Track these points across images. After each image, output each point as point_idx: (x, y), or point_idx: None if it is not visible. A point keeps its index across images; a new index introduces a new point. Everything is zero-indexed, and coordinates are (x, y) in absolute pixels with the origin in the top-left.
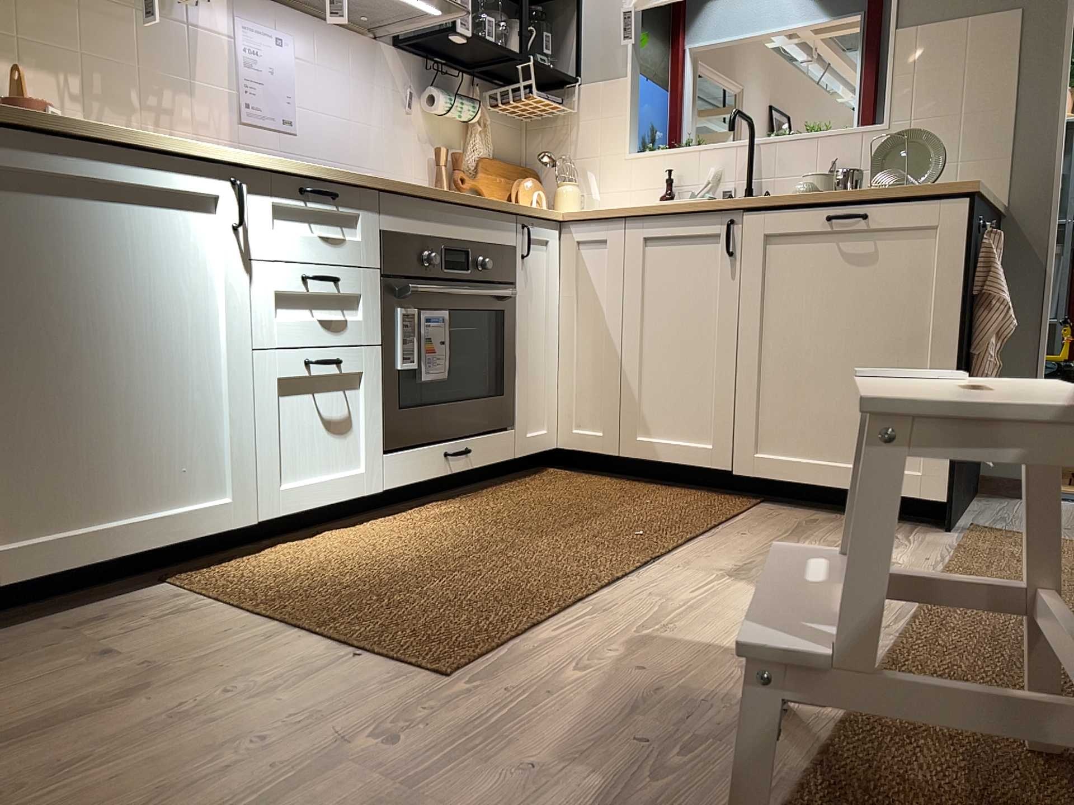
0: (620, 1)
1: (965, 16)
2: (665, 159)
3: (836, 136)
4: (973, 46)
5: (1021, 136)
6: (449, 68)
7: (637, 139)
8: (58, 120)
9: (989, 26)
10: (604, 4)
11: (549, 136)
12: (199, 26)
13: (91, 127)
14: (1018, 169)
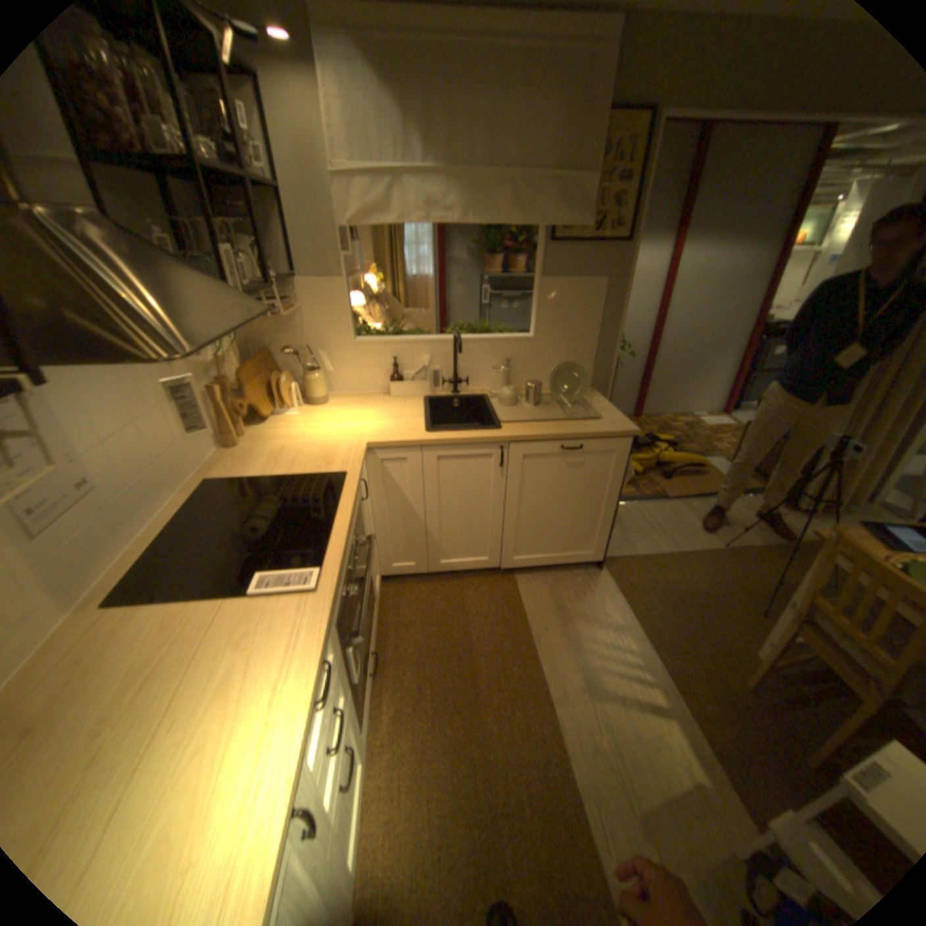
0: (323, 201)
1: (582, 272)
2: (386, 344)
3: (506, 339)
4: (584, 292)
5: (601, 348)
6: None
7: (354, 323)
8: None
9: (593, 282)
10: (305, 201)
11: (271, 316)
12: None
13: None
14: (598, 365)
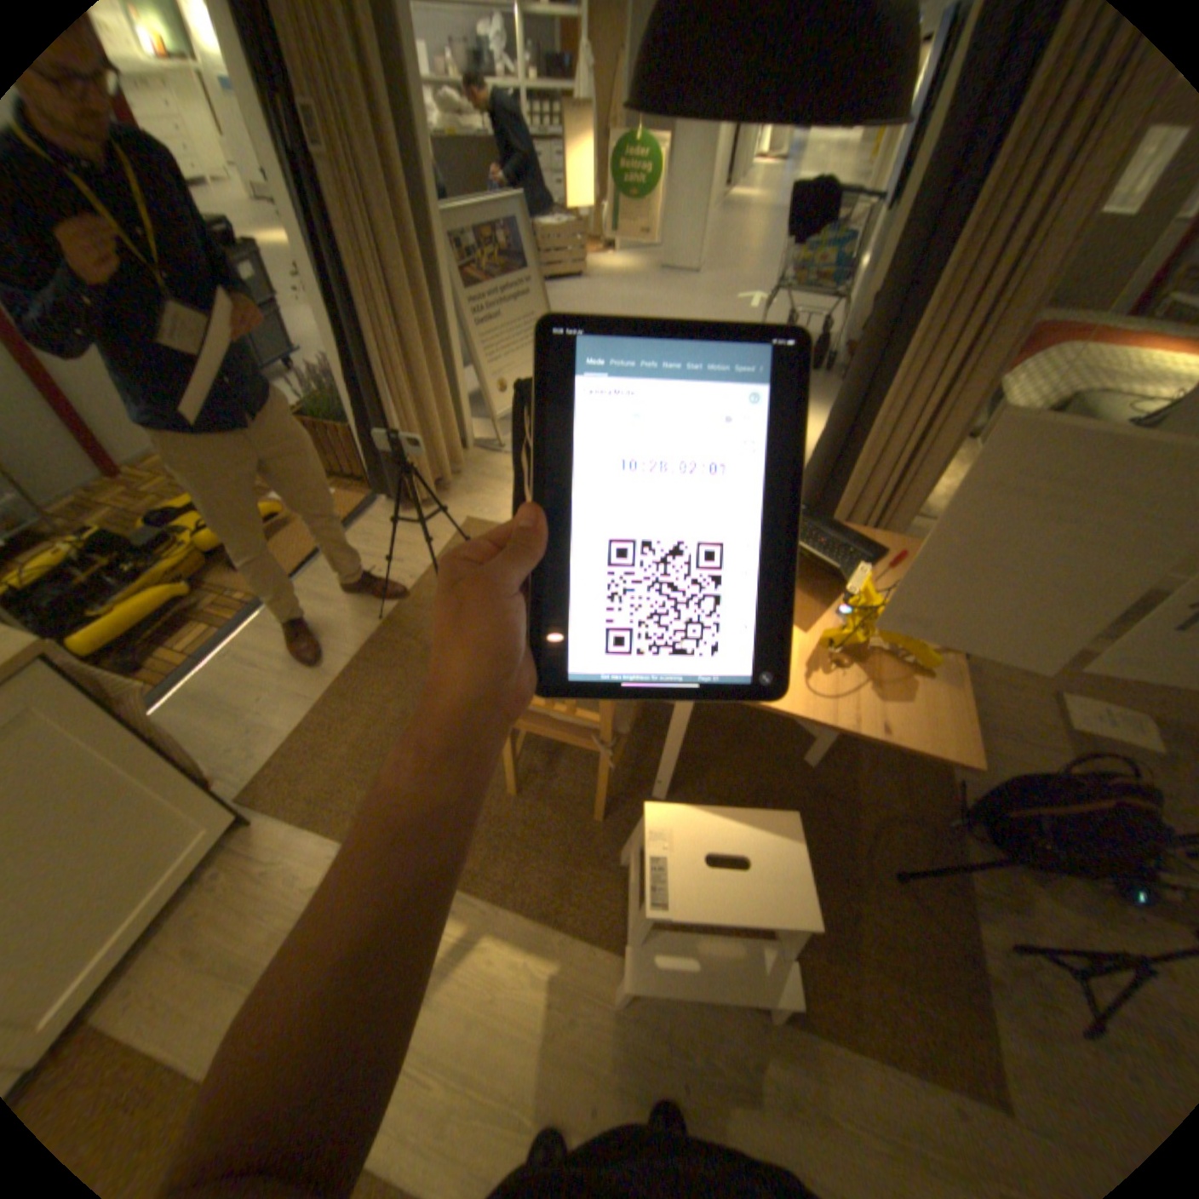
0: None
1: None
2: None
3: None
4: None
5: None
6: None
7: None
8: None
9: None
10: None
11: None
12: None
13: None
14: None
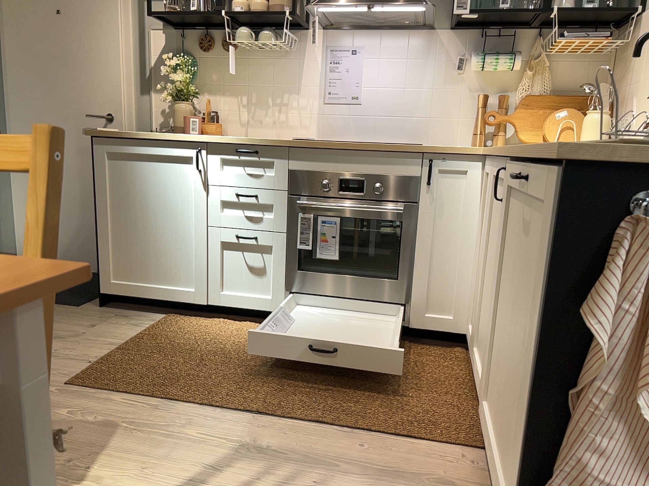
0: None
1: None
2: None
3: None
4: None
5: None
6: (506, 31)
7: None
8: (131, 134)
9: None
10: None
11: (618, 67)
12: (302, 58)
13: (144, 134)
14: None
